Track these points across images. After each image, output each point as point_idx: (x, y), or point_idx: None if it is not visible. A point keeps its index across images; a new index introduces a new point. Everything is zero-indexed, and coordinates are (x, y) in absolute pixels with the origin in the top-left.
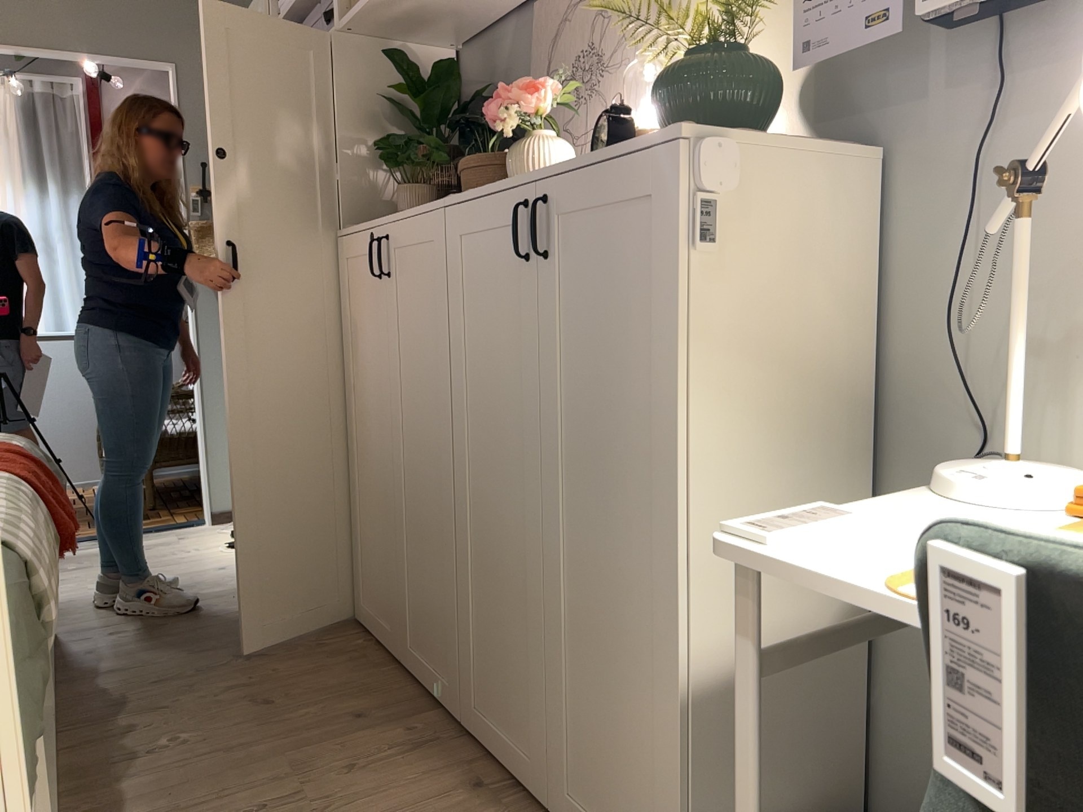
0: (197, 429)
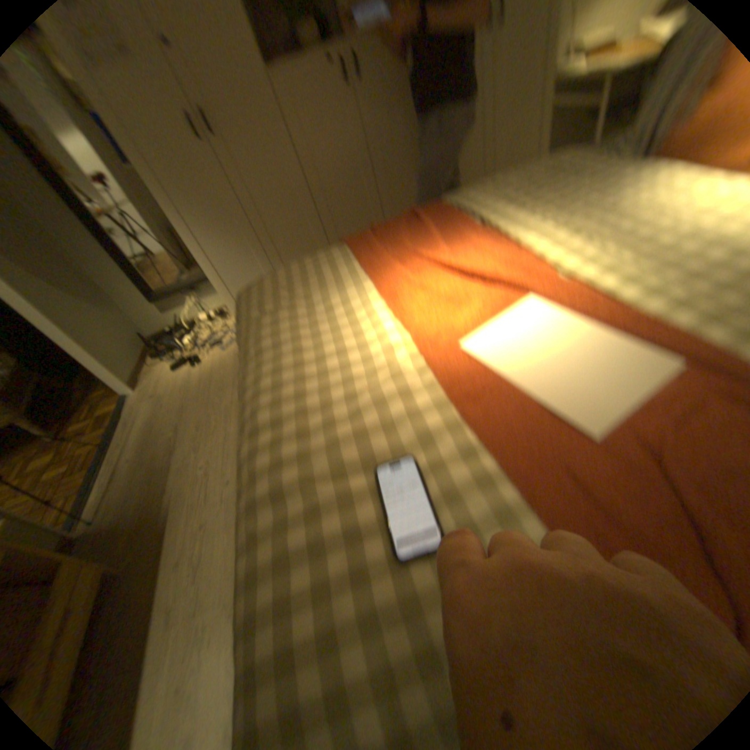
0: (62, 344)
